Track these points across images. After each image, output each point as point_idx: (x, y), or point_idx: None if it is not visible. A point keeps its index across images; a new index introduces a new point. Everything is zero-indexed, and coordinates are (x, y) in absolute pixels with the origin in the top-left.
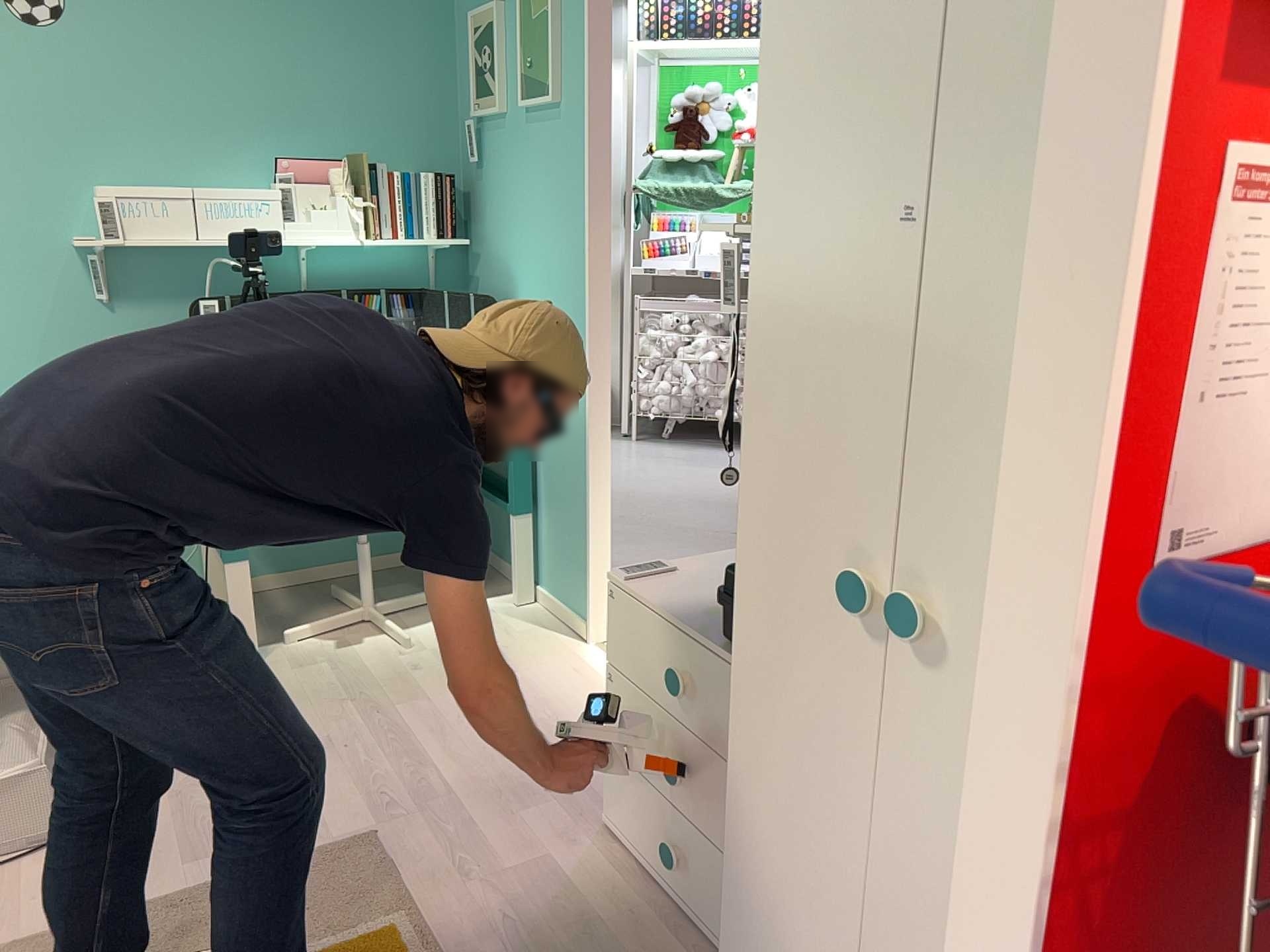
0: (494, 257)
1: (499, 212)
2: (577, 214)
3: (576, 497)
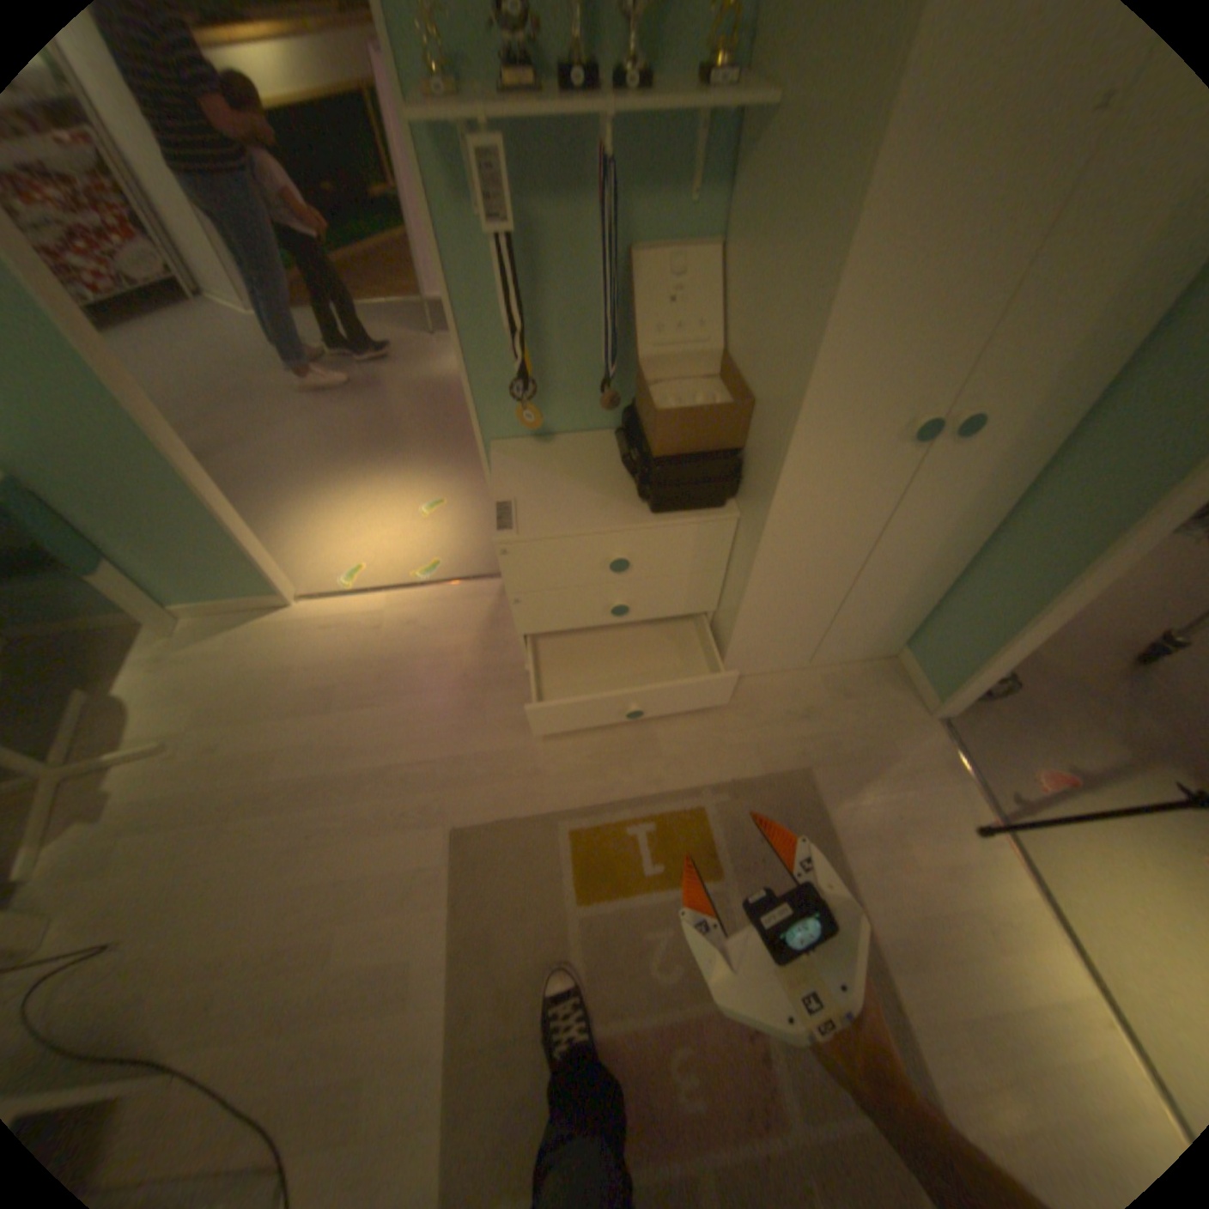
0: None
1: None
2: None
3: (179, 511)
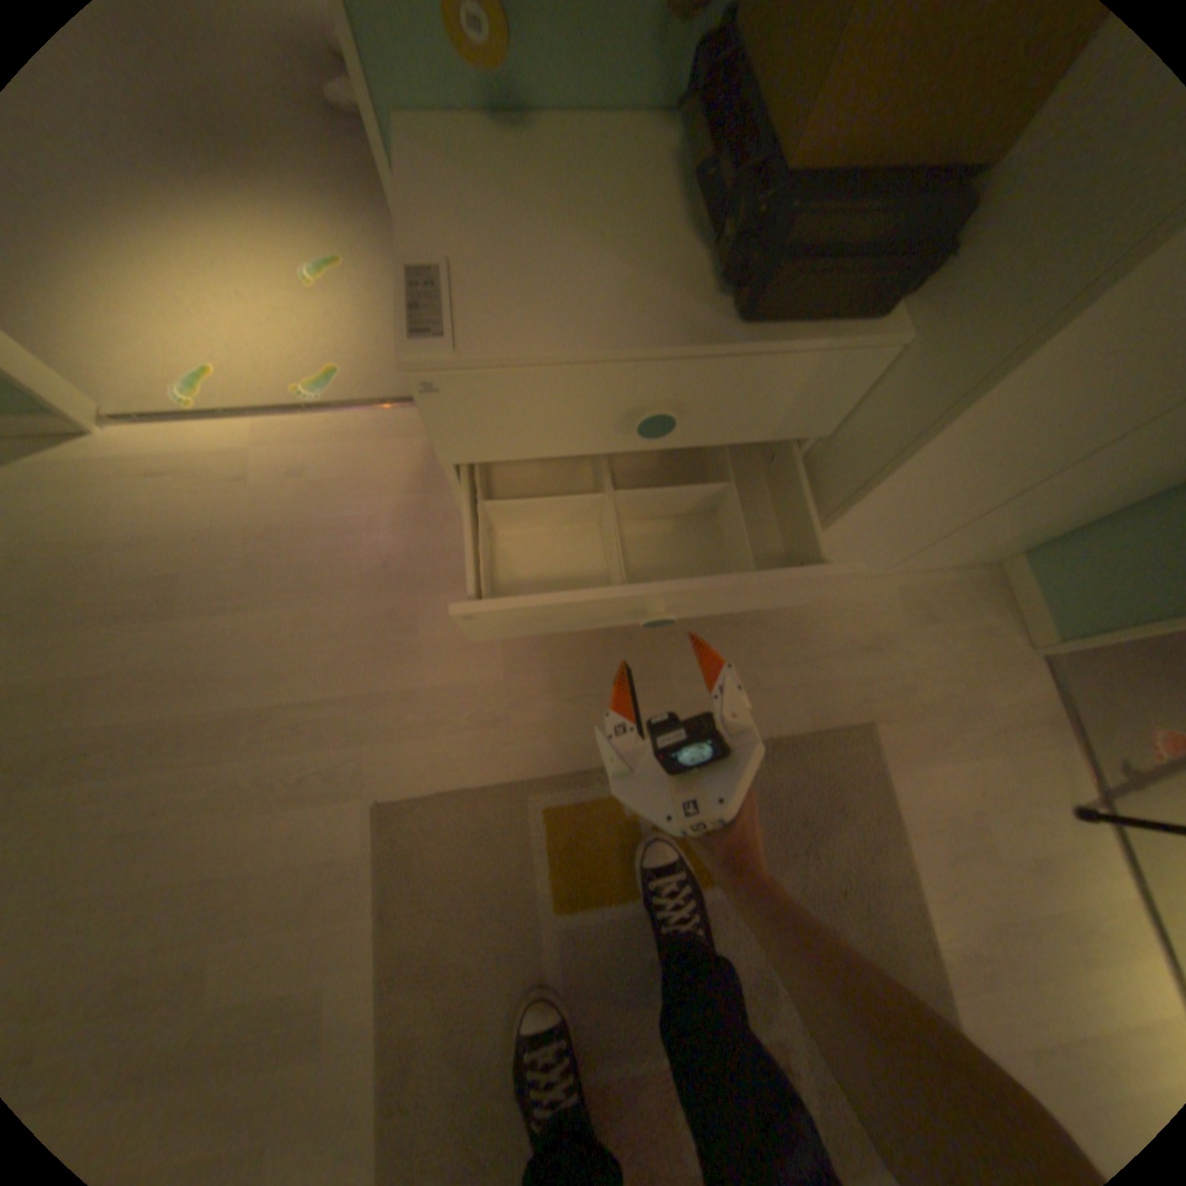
0: None
1: None
2: None
3: None
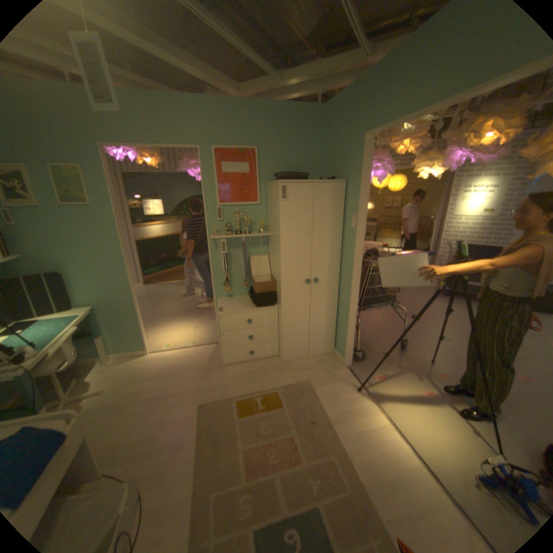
0: (38, 259)
1: (39, 242)
2: (111, 238)
3: (129, 319)
